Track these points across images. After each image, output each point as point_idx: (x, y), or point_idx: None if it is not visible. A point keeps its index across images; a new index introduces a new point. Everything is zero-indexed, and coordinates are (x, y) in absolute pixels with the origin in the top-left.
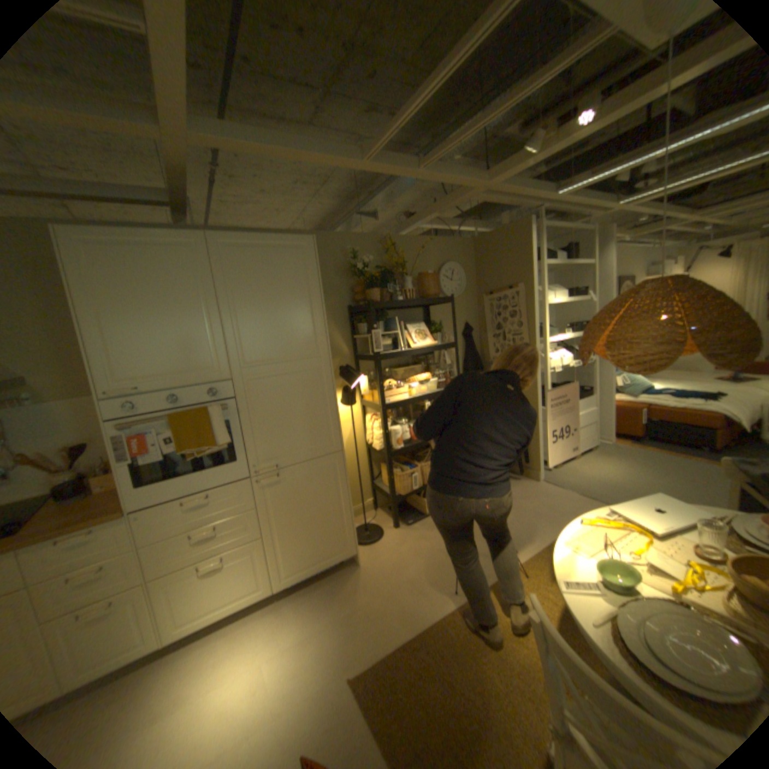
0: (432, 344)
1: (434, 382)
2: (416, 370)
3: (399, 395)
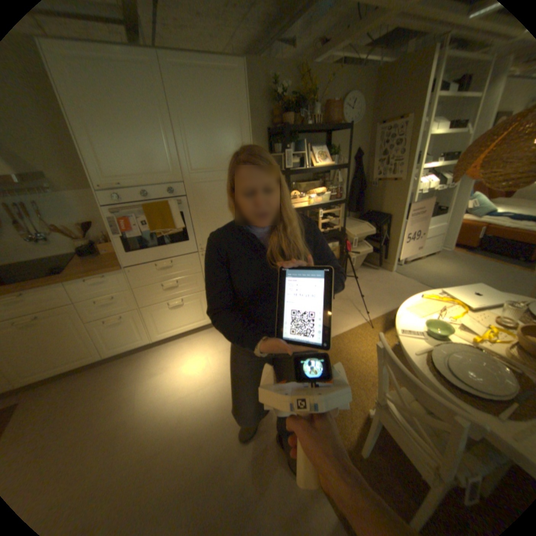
0: (331, 165)
1: (328, 195)
2: (315, 185)
3: (301, 203)
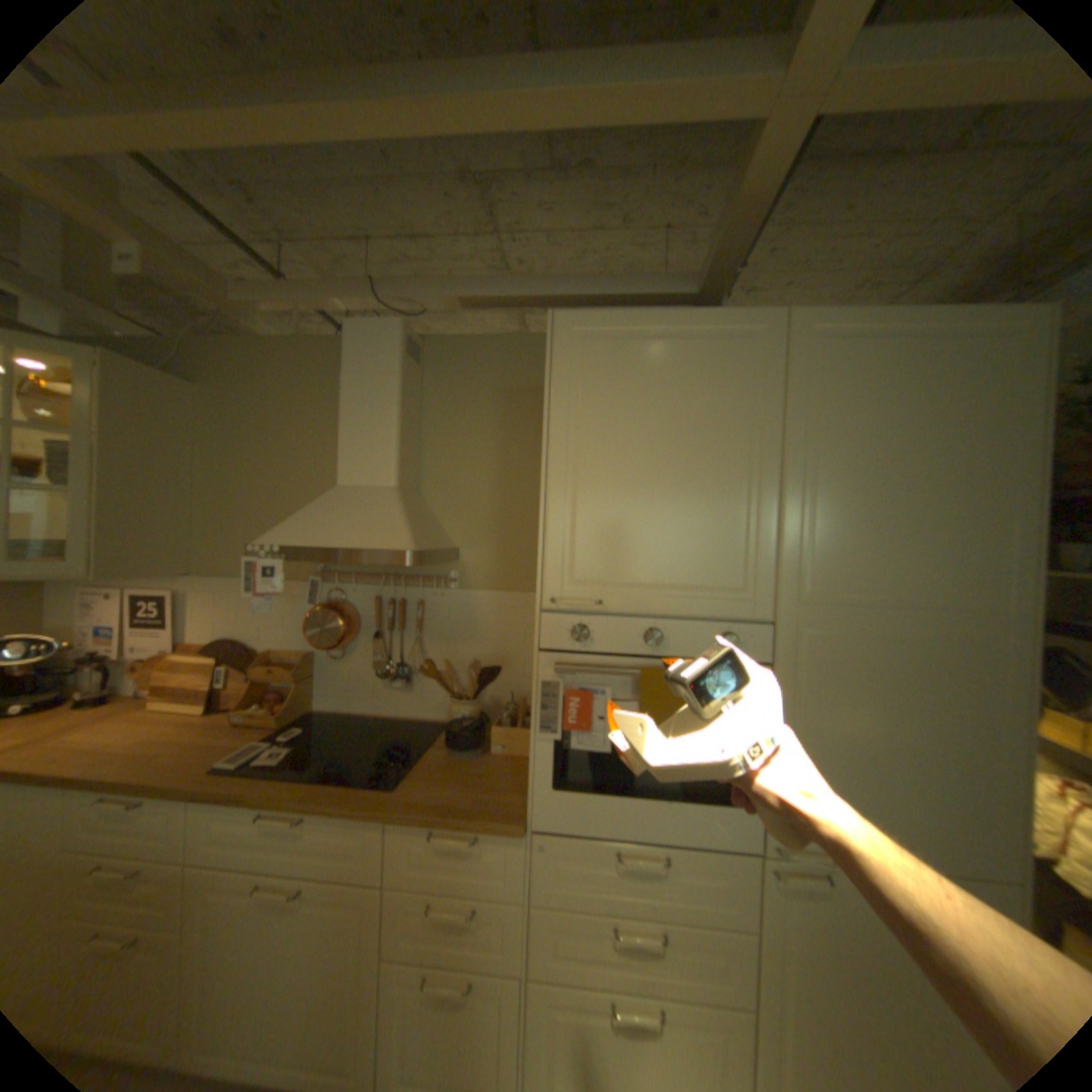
0: None
1: None
2: None
3: None
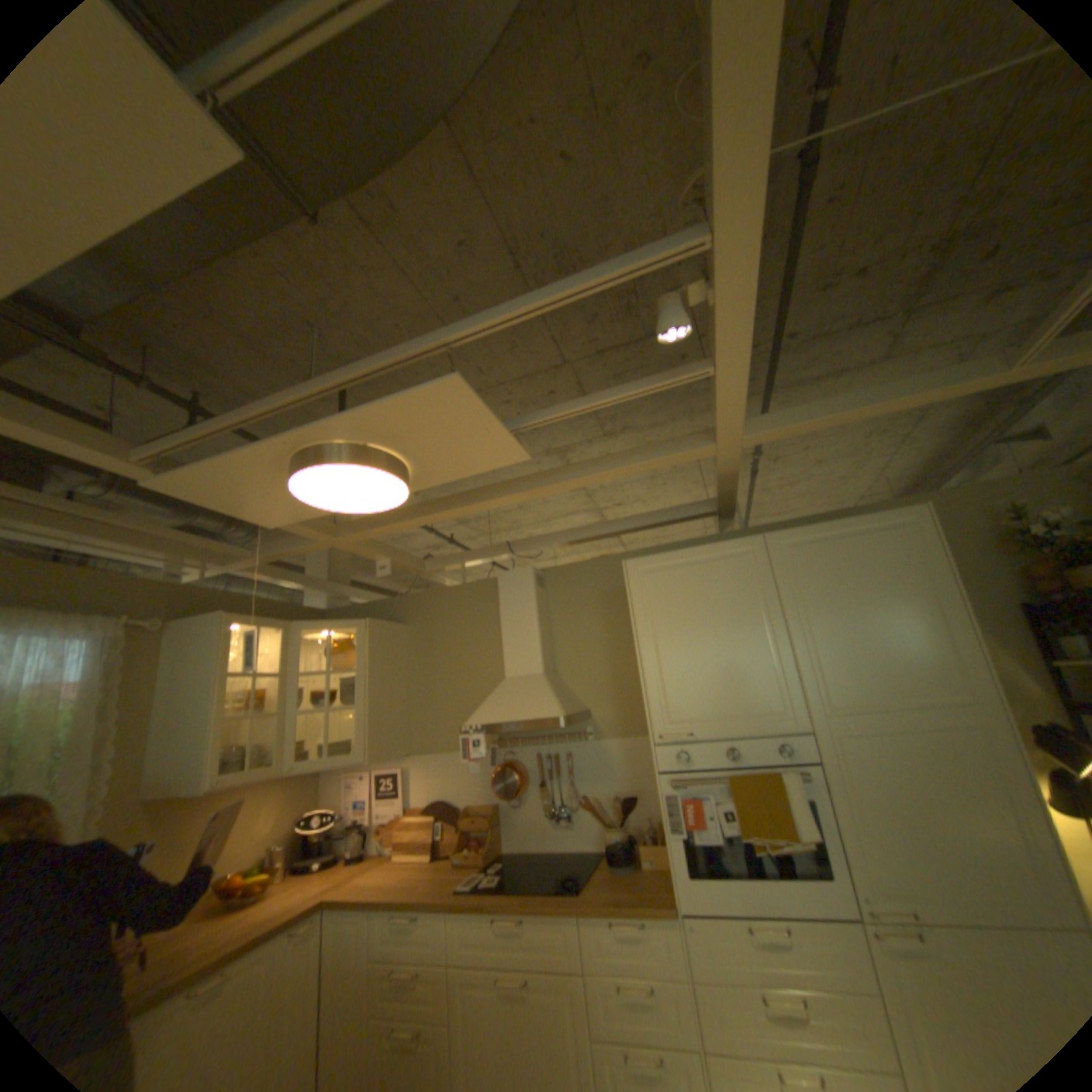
0: None
1: None
2: None
3: None
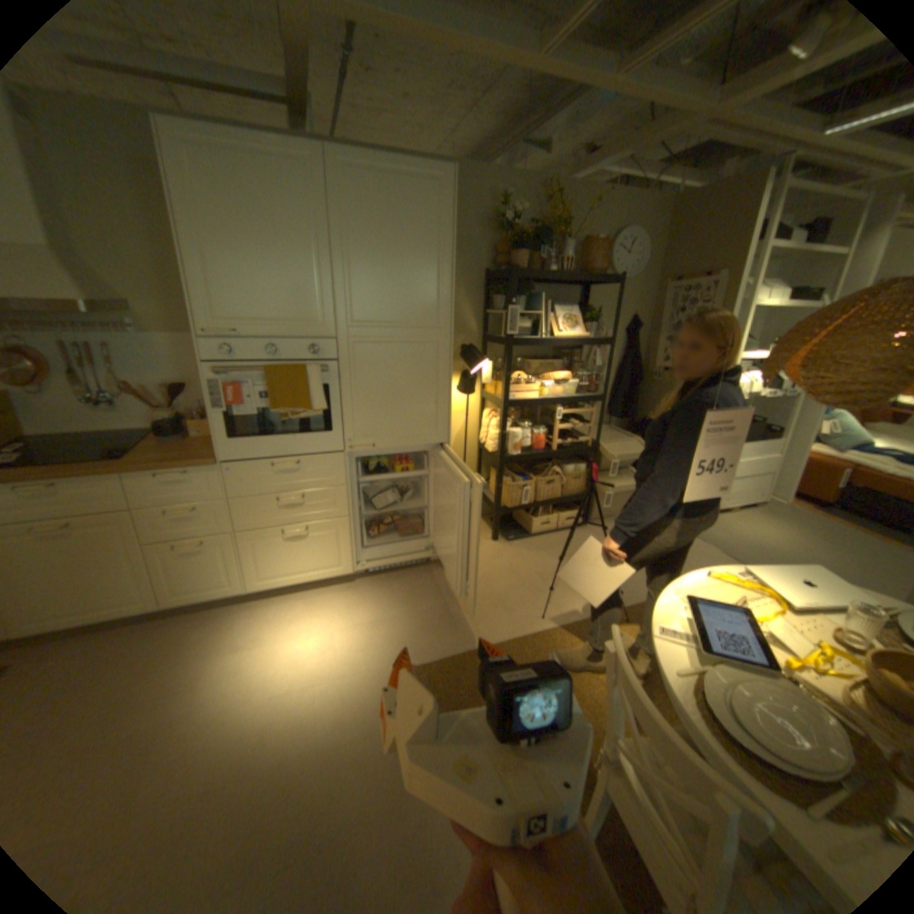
0: (583, 336)
1: (574, 384)
2: (555, 366)
3: (528, 393)
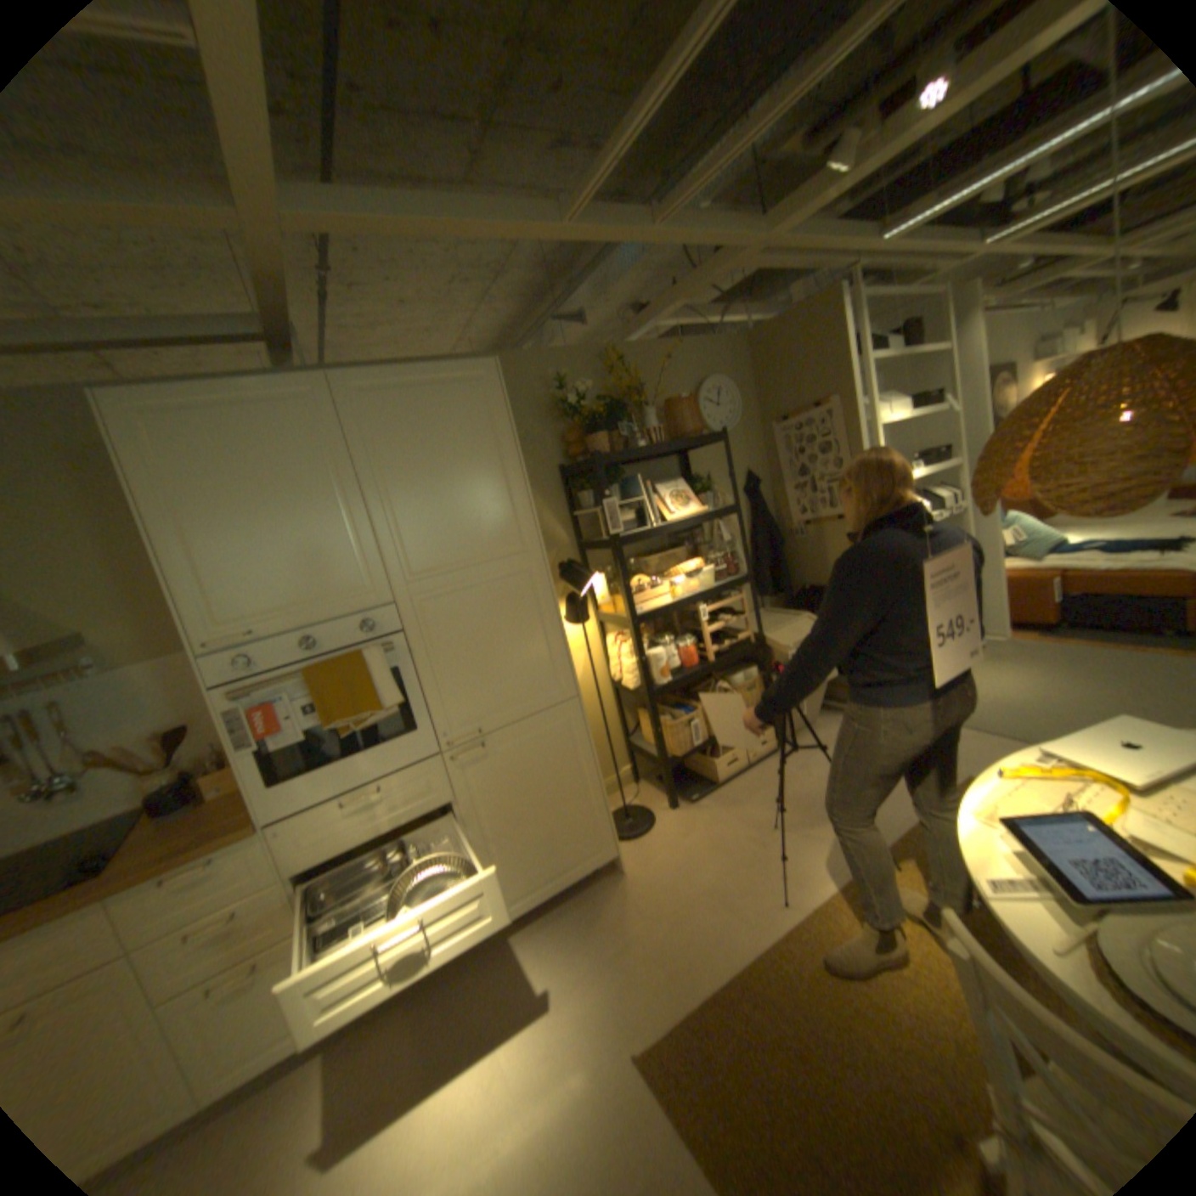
0: (700, 512)
1: (709, 572)
2: (677, 556)
3: (657, 599)
